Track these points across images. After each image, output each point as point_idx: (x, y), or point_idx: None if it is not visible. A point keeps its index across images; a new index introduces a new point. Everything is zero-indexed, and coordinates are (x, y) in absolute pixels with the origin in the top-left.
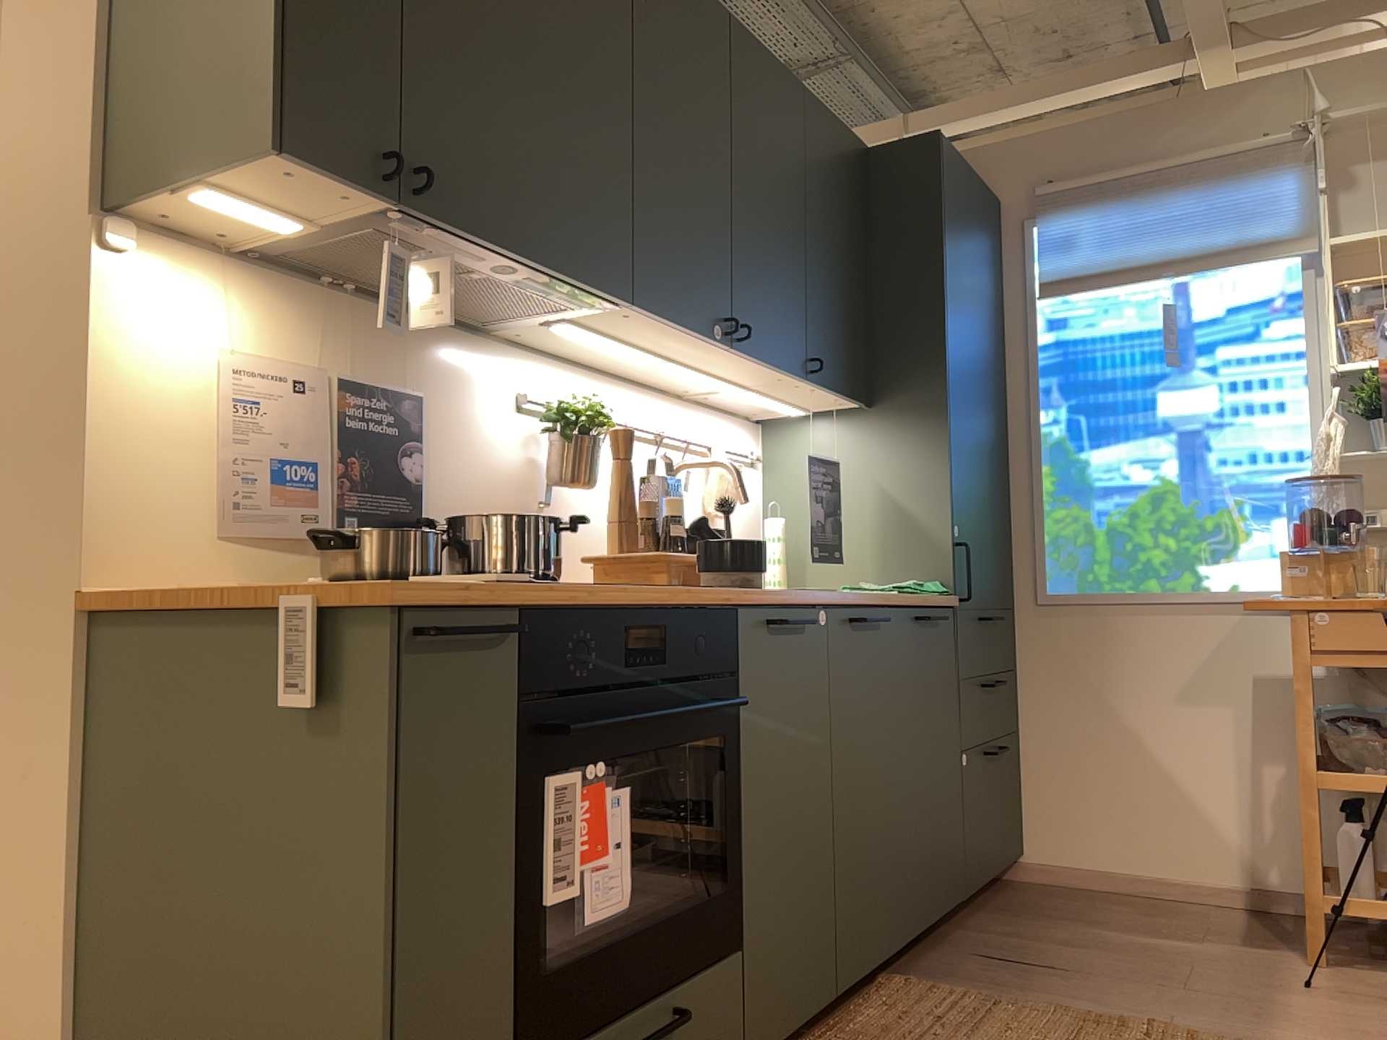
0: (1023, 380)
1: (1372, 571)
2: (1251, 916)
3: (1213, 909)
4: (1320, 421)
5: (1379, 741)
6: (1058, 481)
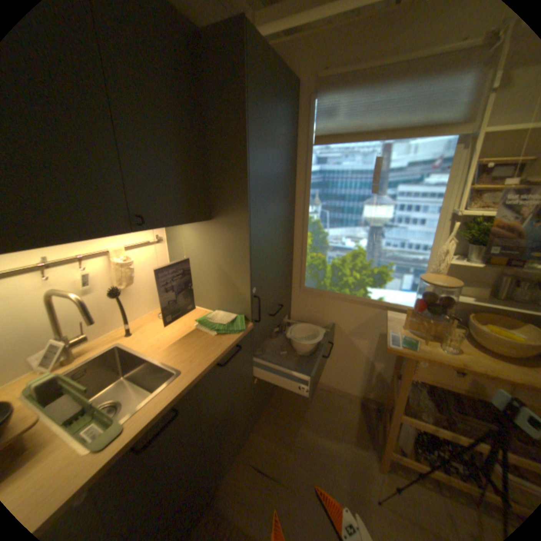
0: (303, 189)
1: (454, 335)
2: (361, 411)
3: (349, 404)
4: (443, 233)
5: (434, 407)
6: (314, 240)
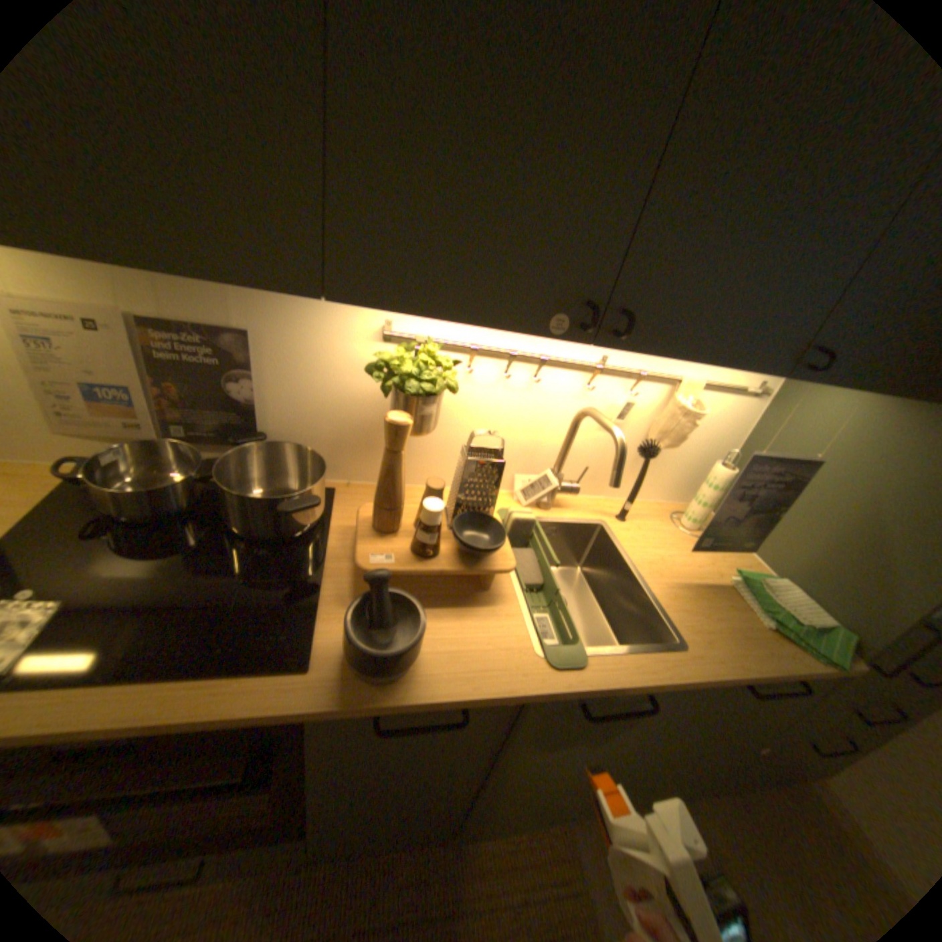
0: None
1: None
2: None
3: None
4: None
5: None
6: None
